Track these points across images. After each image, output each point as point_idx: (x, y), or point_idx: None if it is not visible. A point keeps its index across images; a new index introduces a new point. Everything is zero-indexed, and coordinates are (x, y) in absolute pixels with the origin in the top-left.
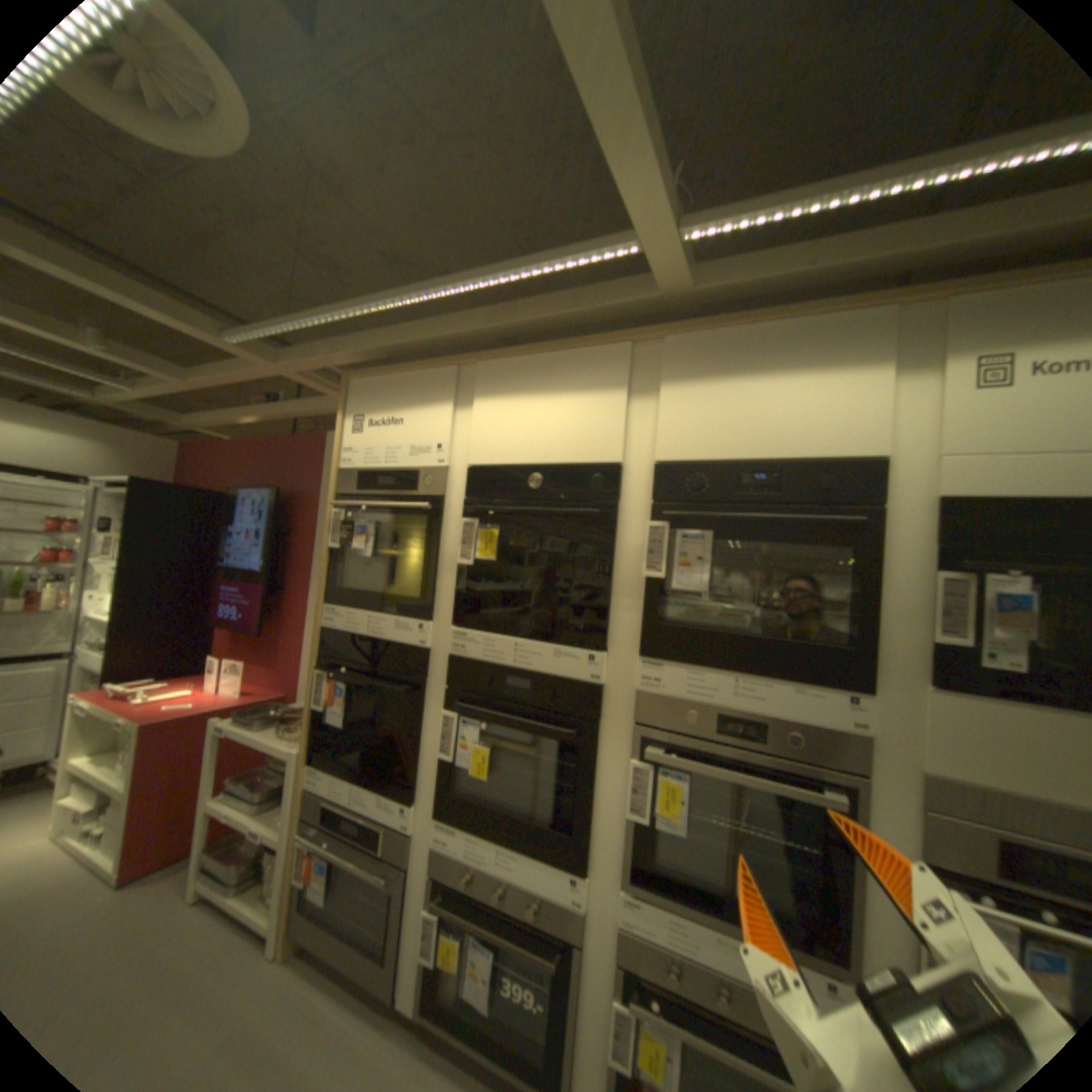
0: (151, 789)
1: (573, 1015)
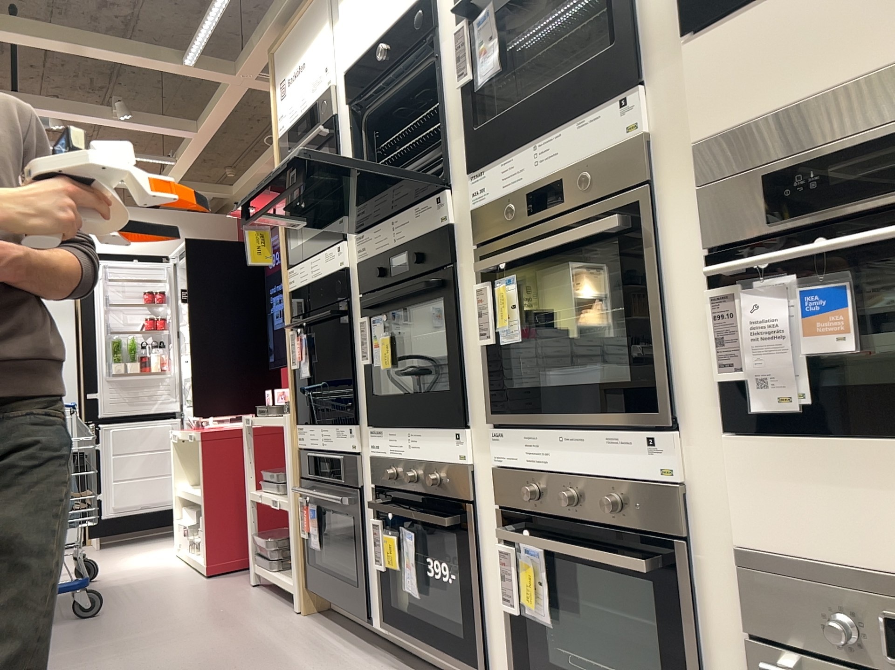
0: (219, 488)
1: (475, 572)
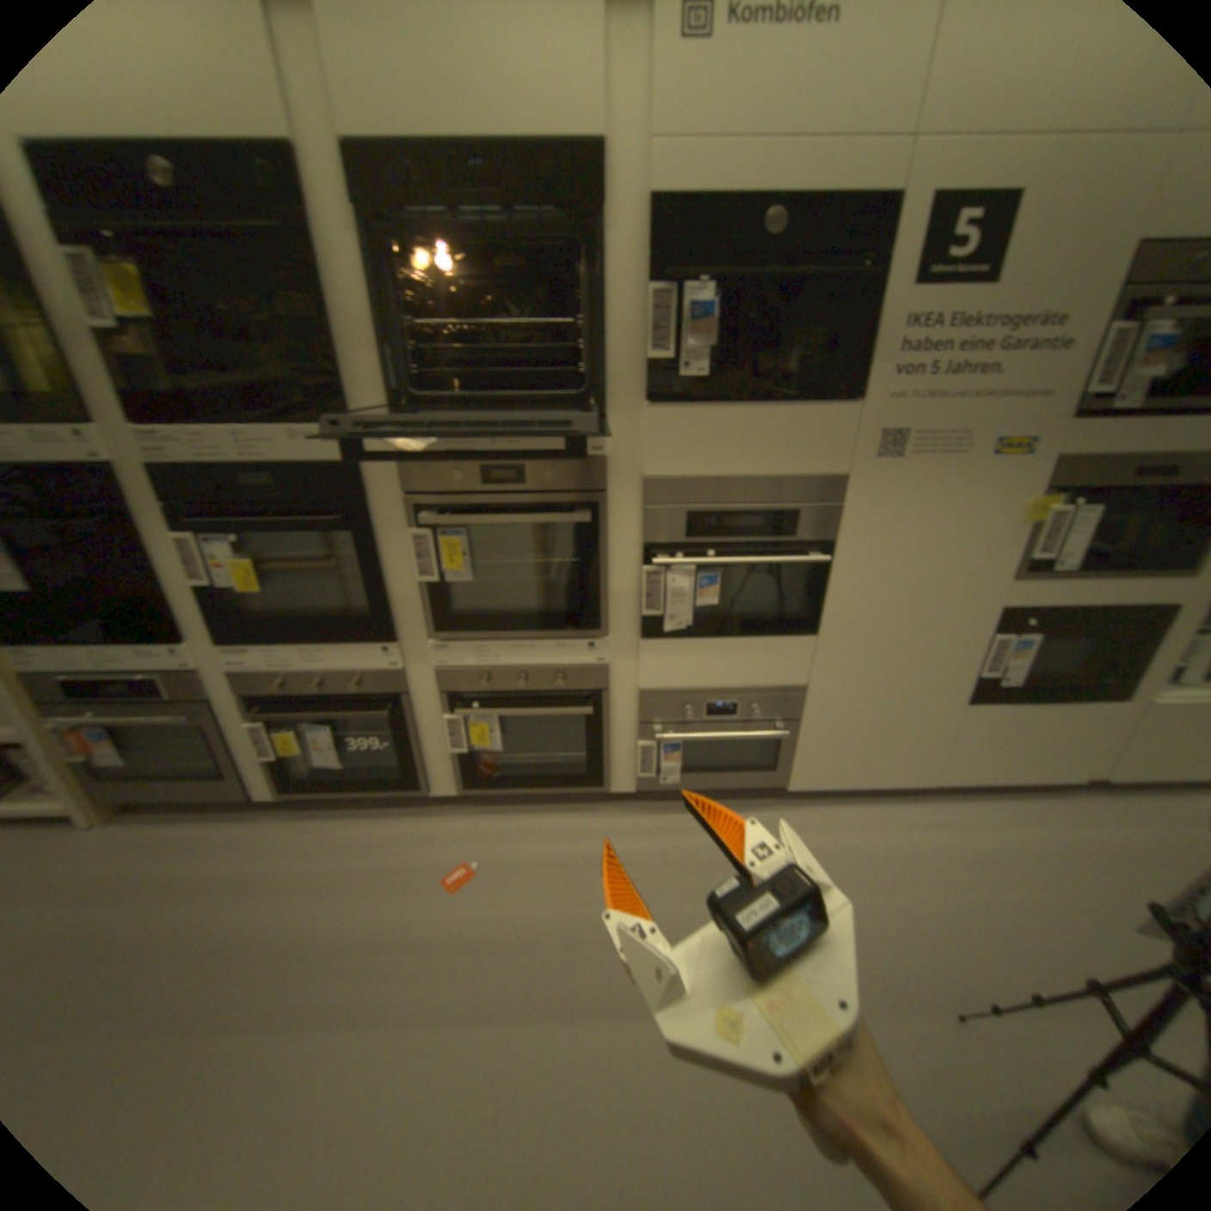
0: None
1: (410, 738)
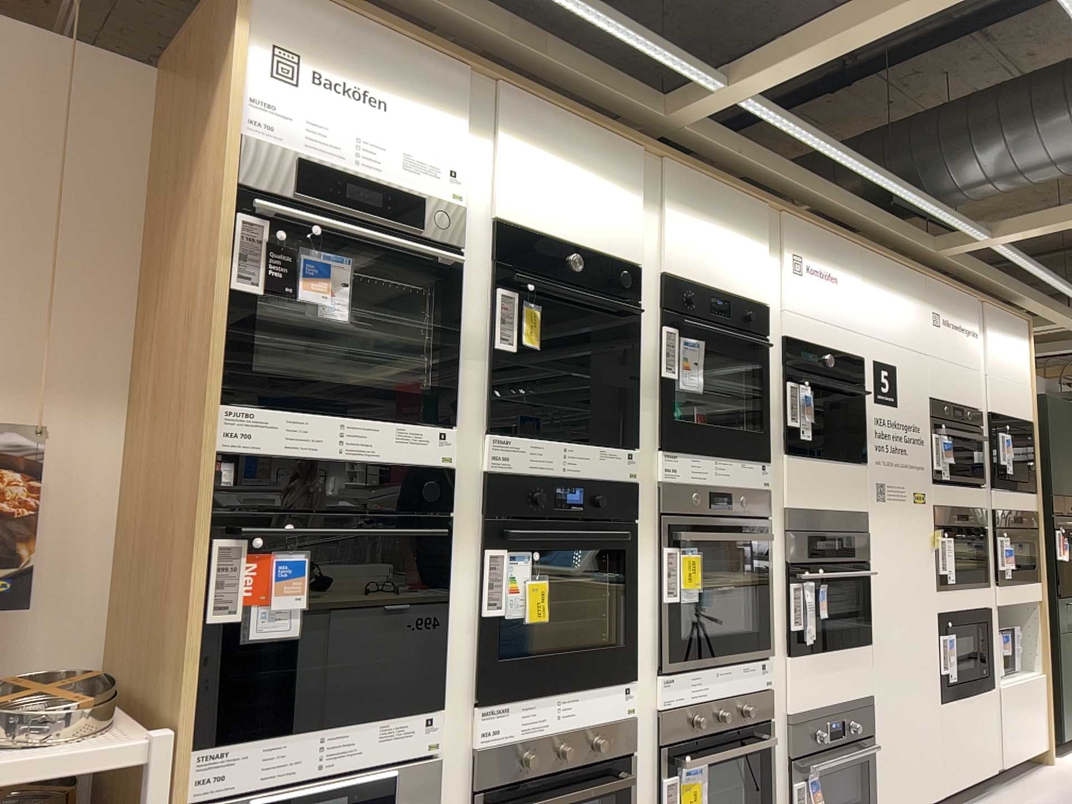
0: None
1: None
